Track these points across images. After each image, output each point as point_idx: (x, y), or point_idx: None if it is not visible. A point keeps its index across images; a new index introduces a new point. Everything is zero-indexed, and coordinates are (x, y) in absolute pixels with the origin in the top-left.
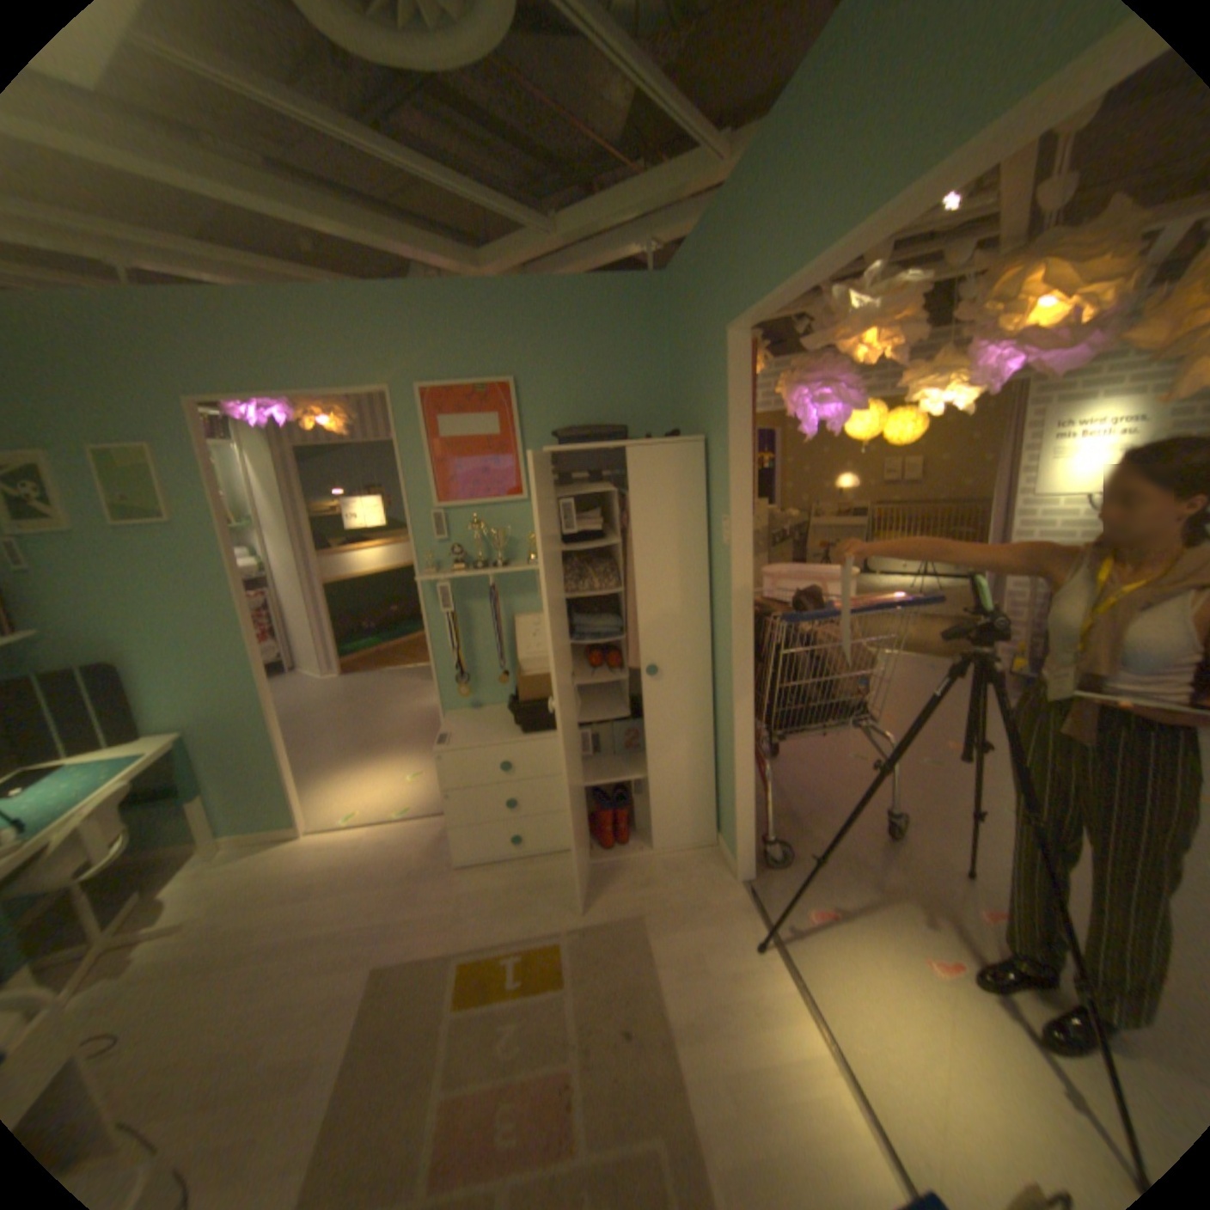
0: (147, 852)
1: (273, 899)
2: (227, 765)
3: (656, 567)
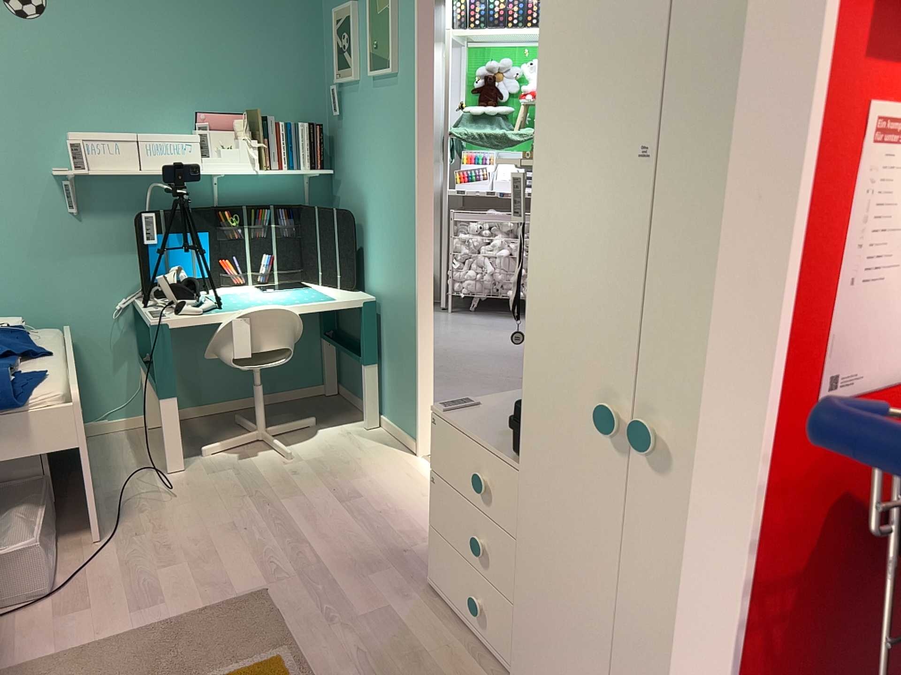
0: (356, 397)
1: (337, 483)
2: (394, 345)
3: (710, 156)
